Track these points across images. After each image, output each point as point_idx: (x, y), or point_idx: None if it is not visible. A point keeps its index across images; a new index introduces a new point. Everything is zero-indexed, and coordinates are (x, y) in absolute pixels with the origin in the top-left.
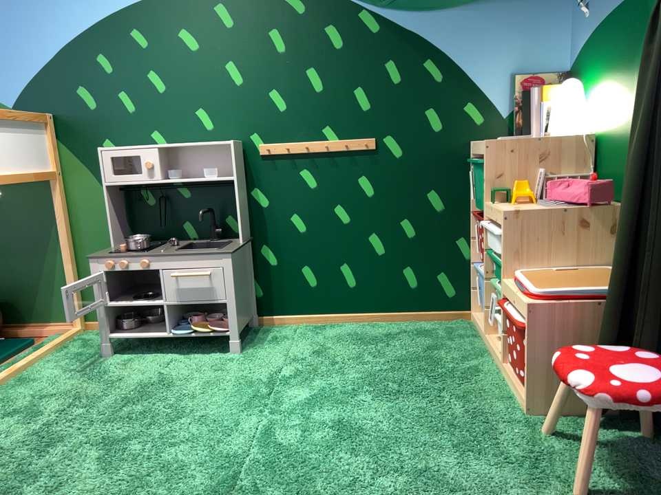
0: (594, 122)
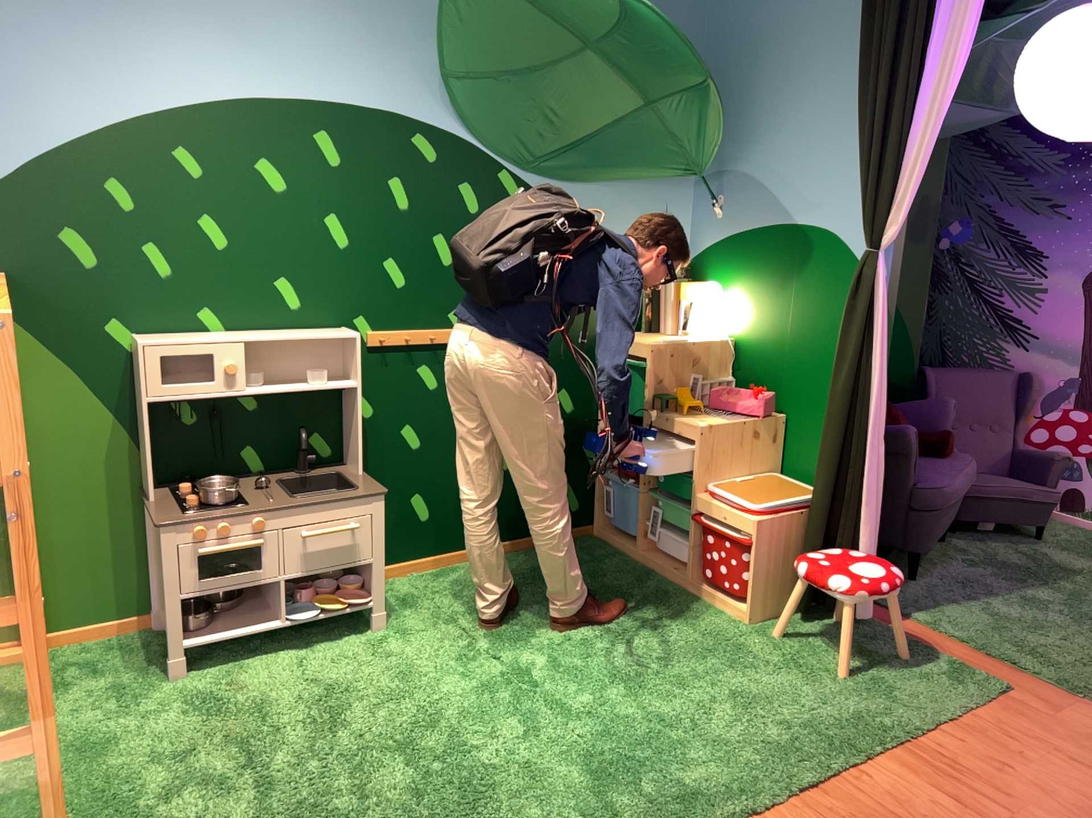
0: (726, 327)
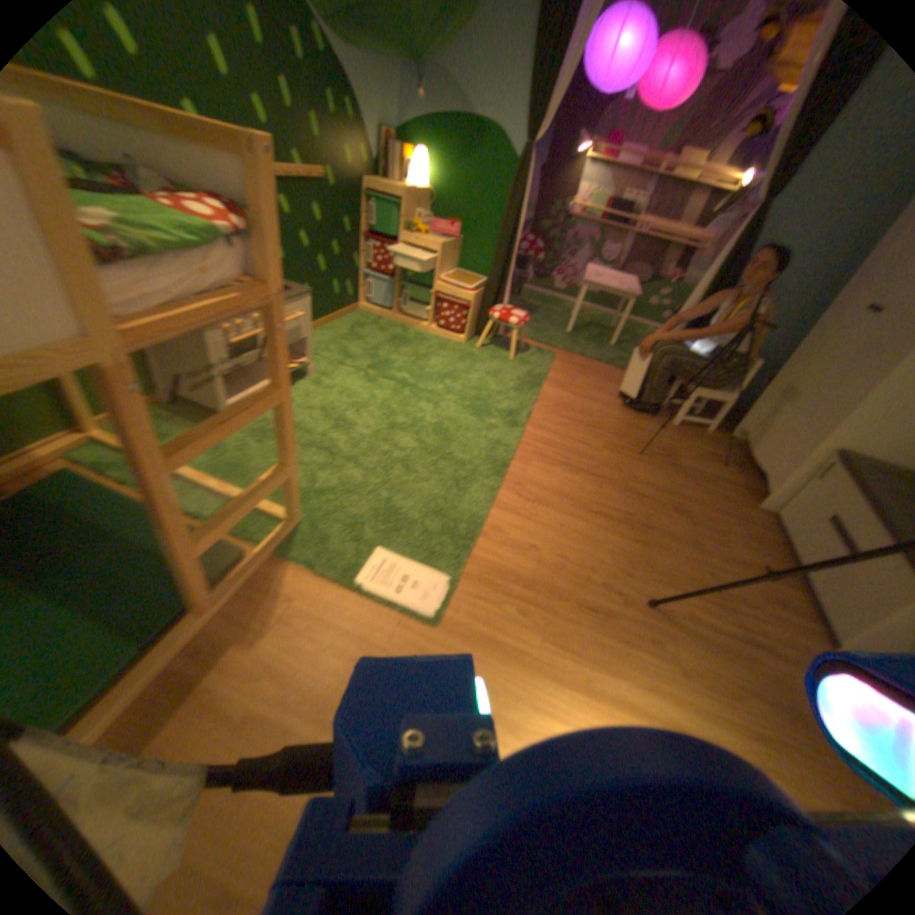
0: (426, 178)
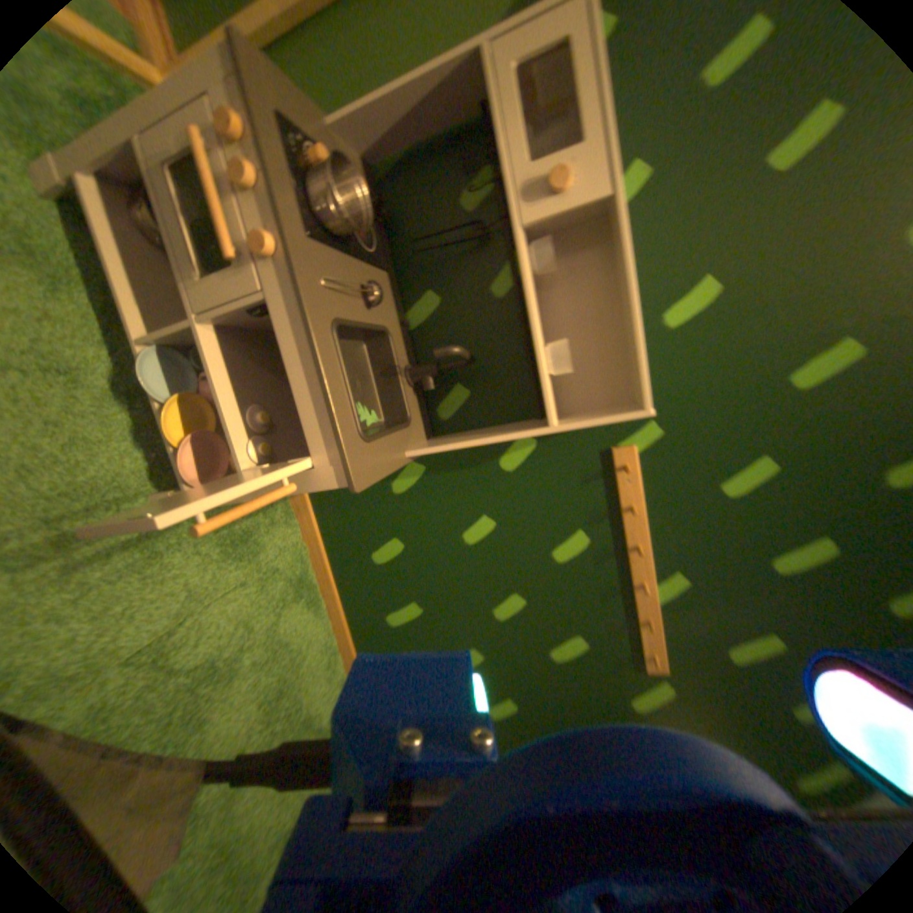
0: None
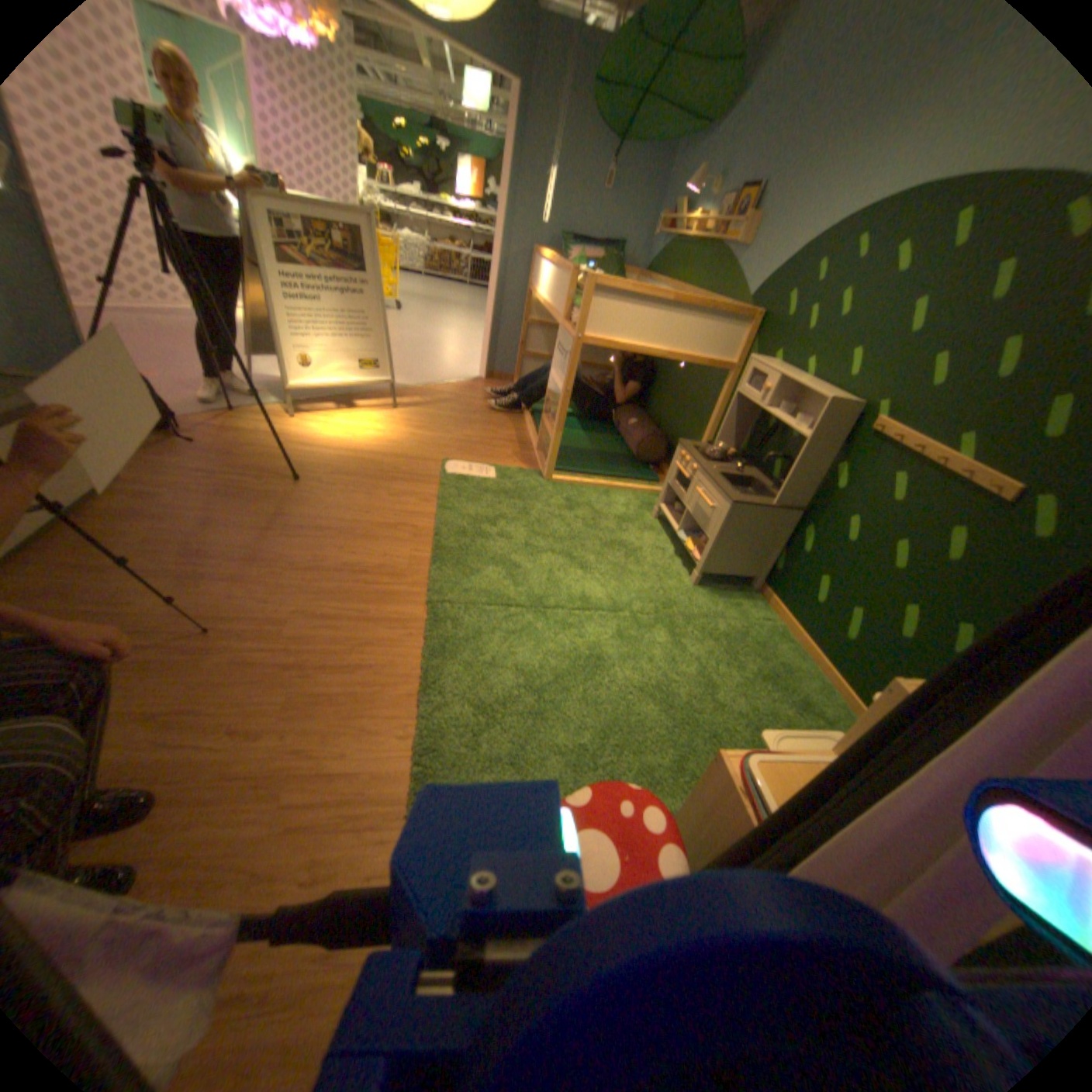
0: None
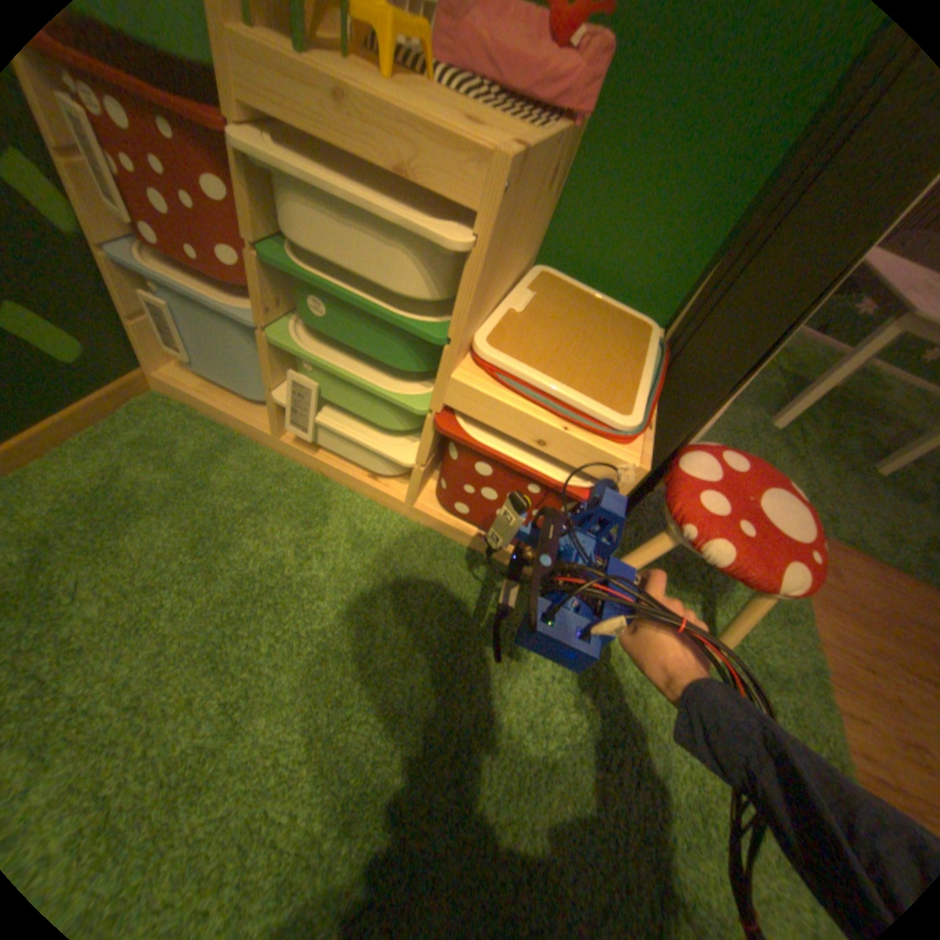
0: None
